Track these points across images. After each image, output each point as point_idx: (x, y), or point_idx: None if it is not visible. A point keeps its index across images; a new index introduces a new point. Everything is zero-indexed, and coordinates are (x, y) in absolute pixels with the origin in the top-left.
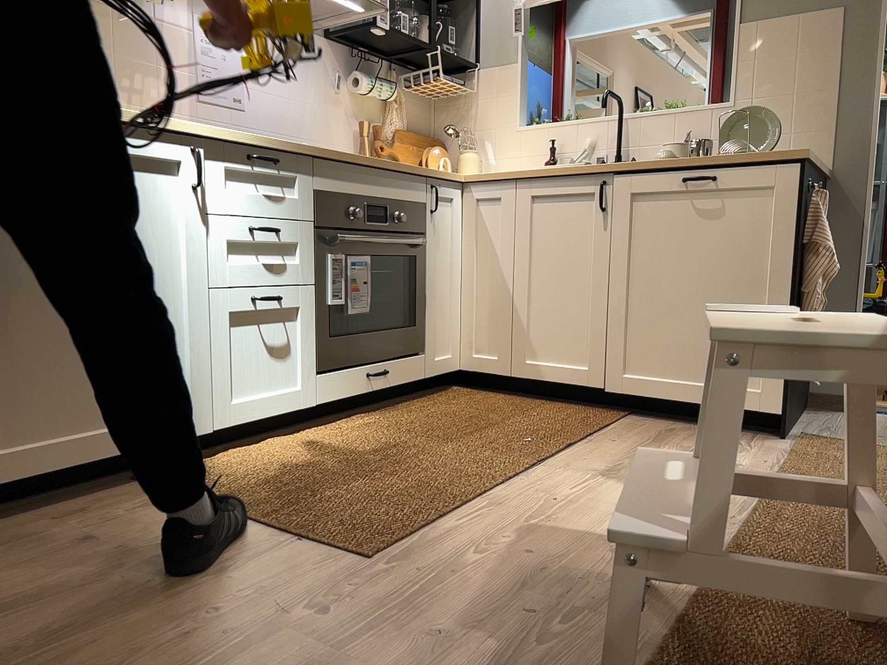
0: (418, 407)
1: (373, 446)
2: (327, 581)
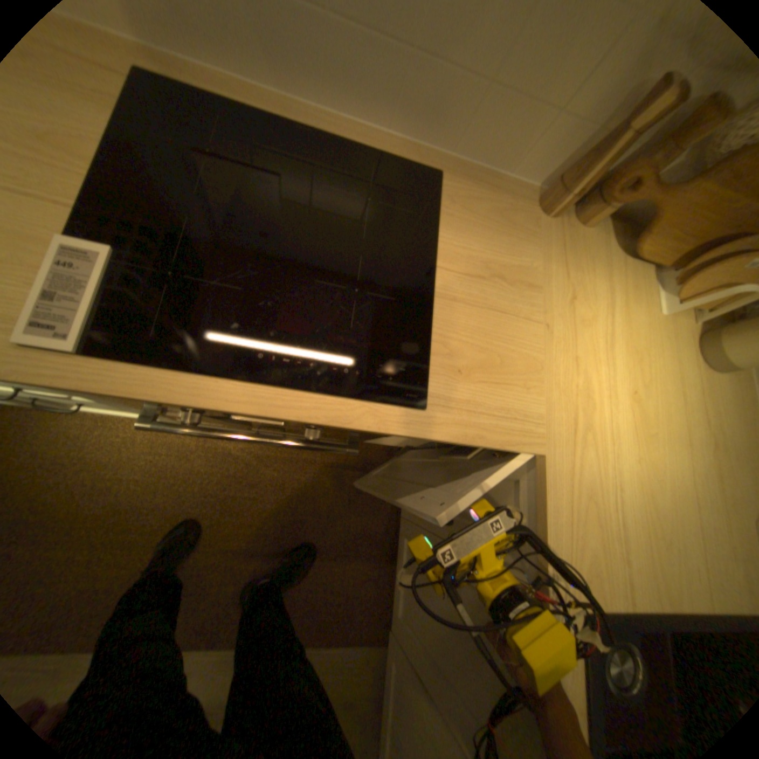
0: (317, 454)
1: (164, 500)
2: None
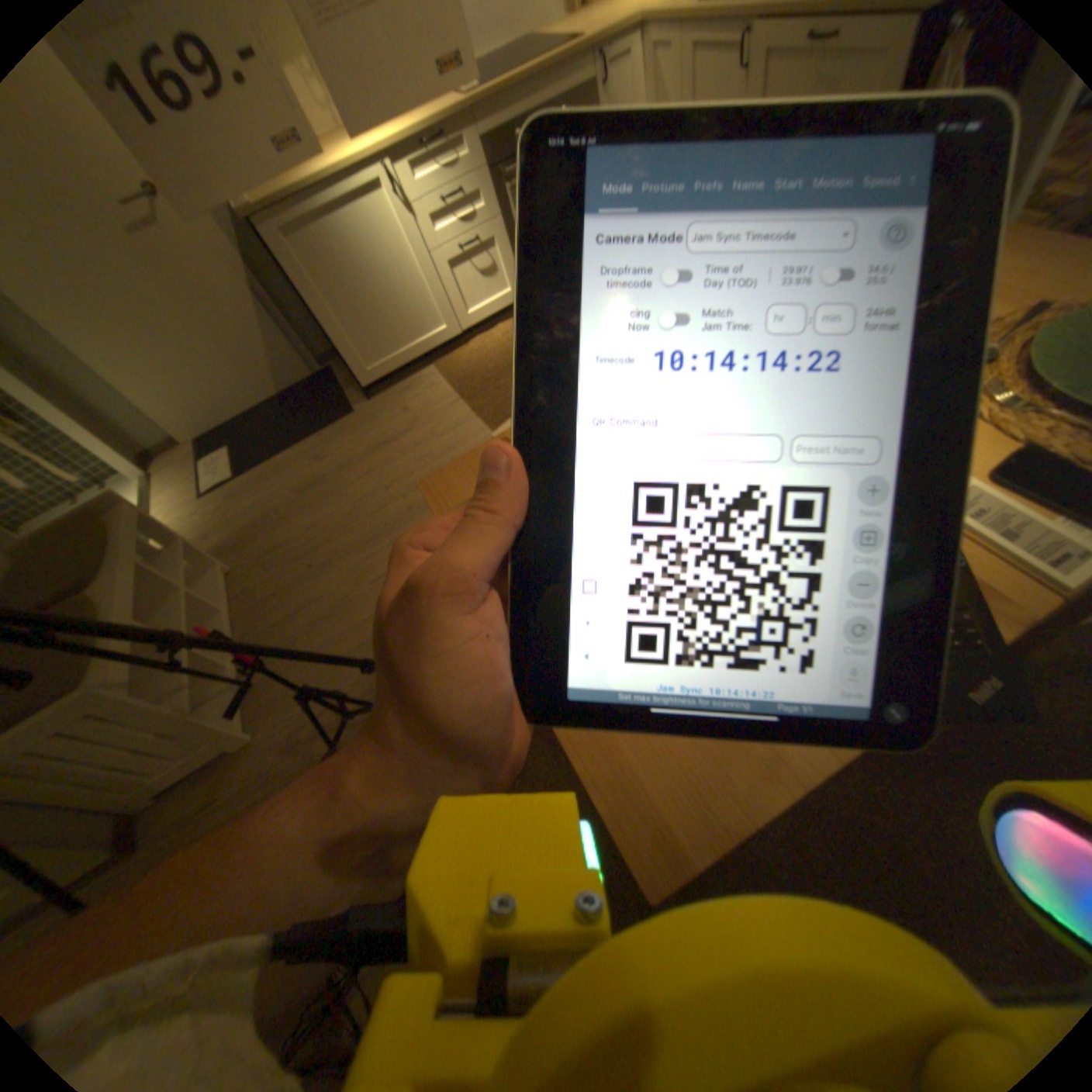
0: None
1: None
2: (471, 441)
